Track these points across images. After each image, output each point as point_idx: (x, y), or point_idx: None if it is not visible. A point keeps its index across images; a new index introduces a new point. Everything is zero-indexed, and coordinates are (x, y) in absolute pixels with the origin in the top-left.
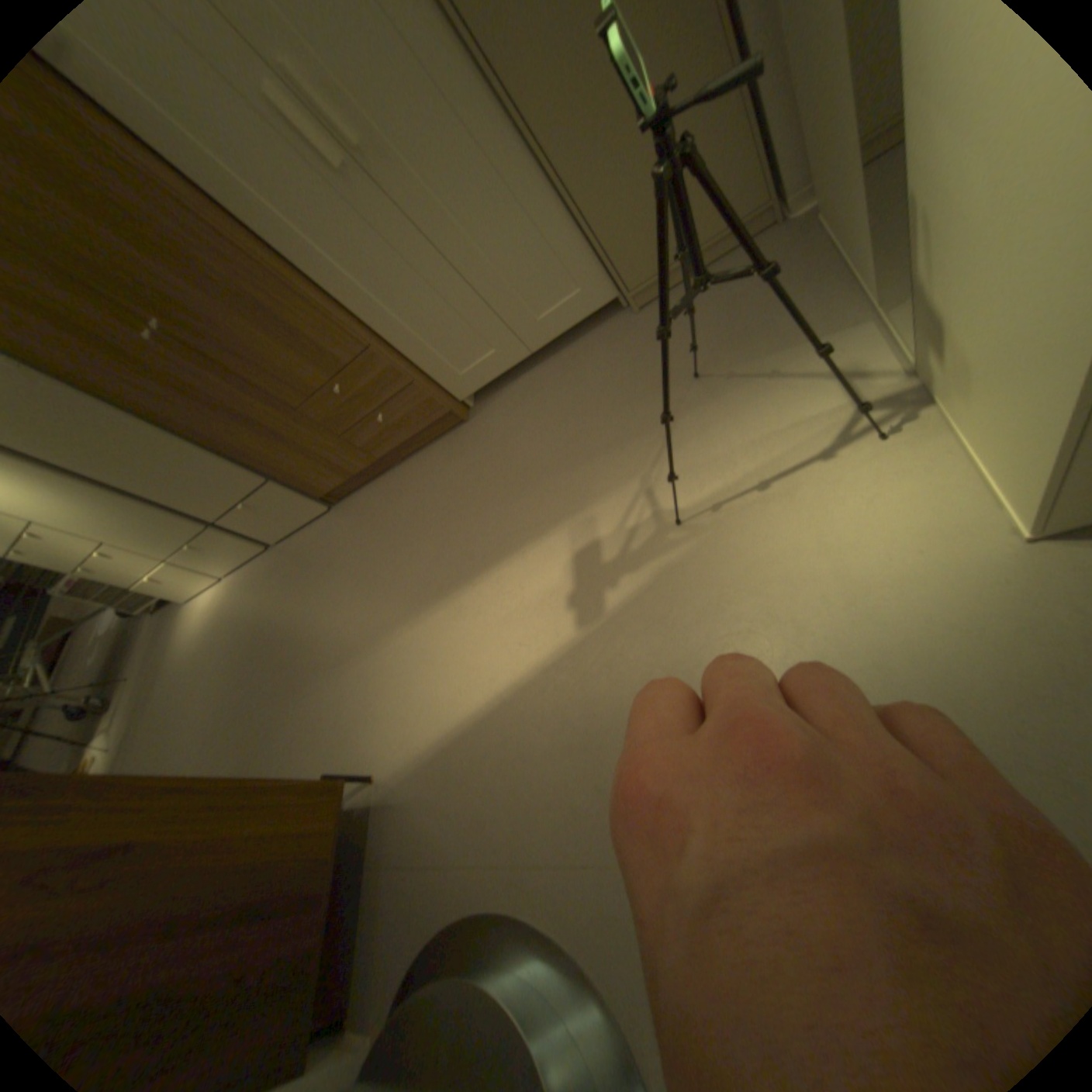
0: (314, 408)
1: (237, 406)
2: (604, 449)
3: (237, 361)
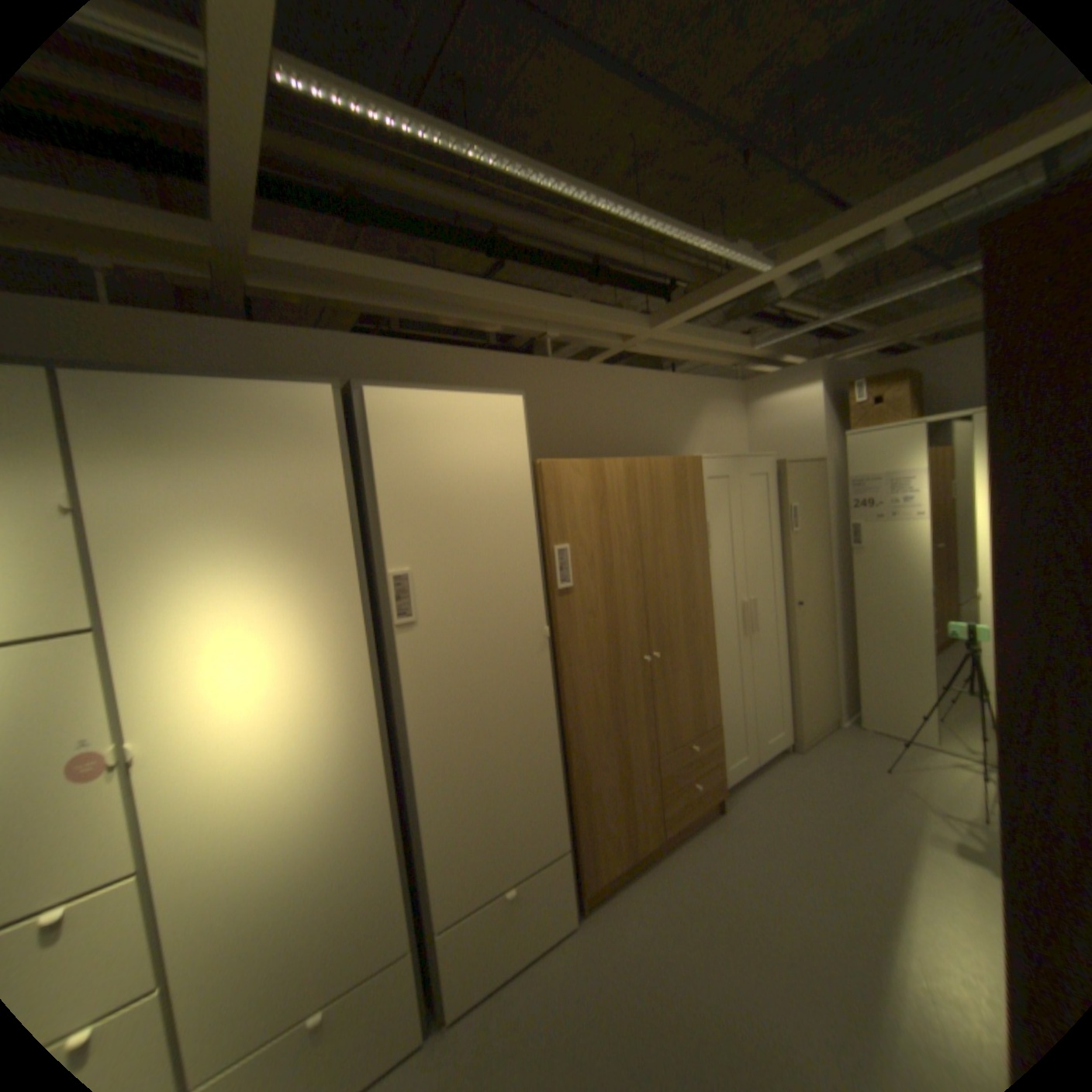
0: (668, 764)
1: (631, 740)
2: (886, 809)
3: (663, 703)
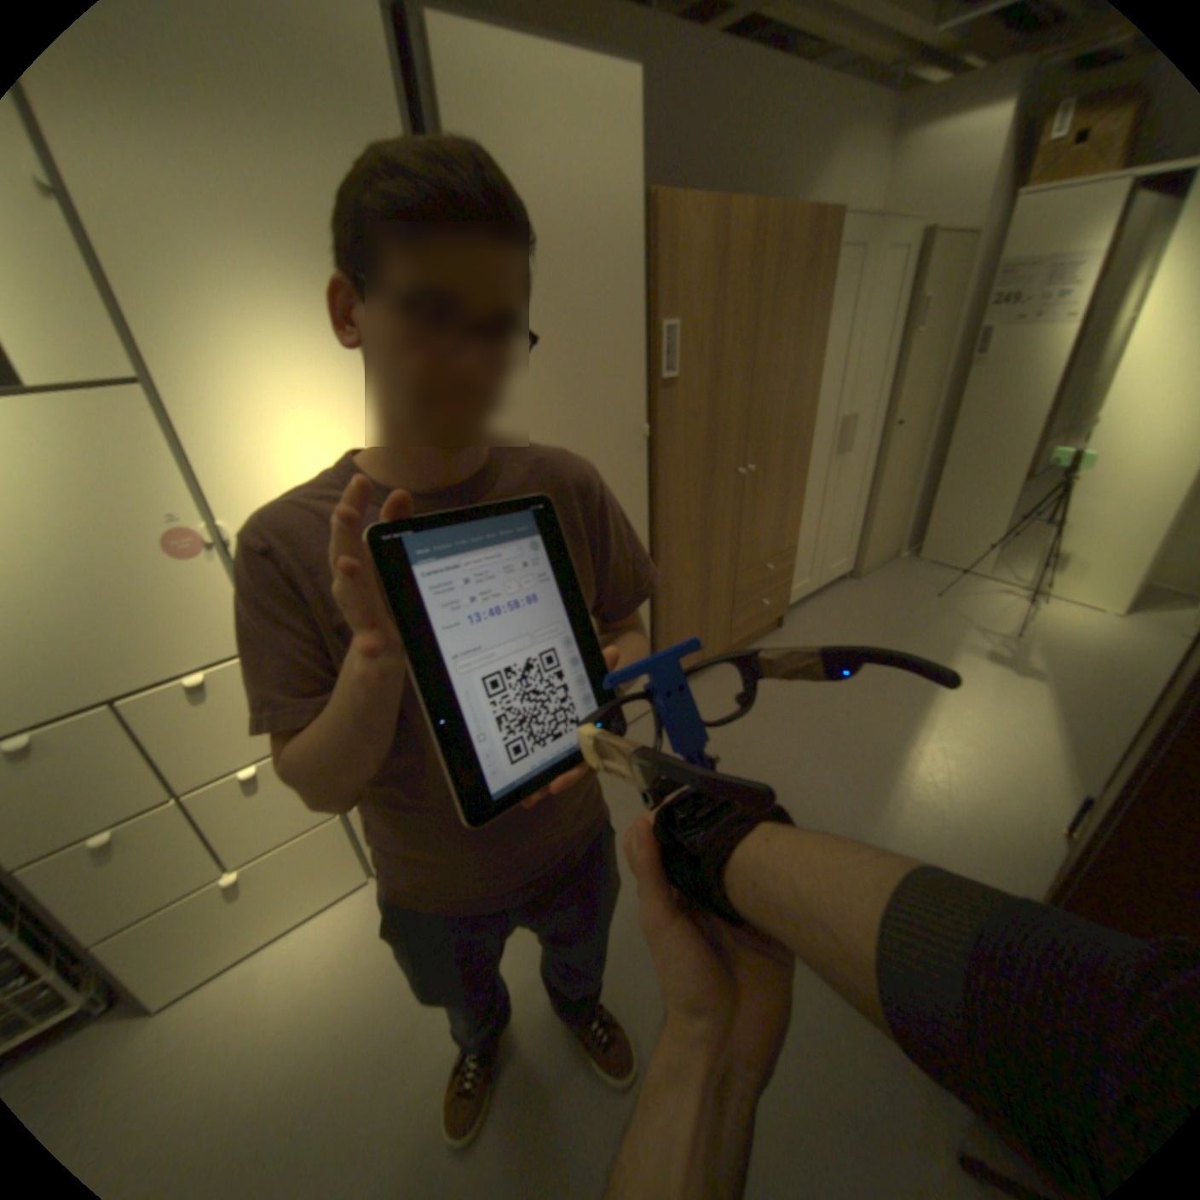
0: (743, 580)
1: (714, 555)
2: (932, 624)
3: (749, 520)
